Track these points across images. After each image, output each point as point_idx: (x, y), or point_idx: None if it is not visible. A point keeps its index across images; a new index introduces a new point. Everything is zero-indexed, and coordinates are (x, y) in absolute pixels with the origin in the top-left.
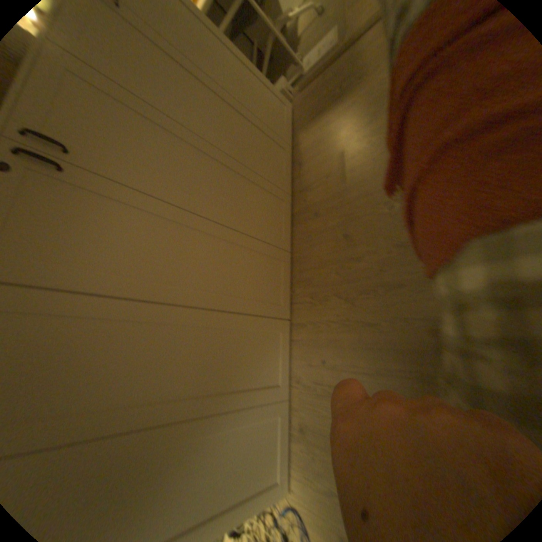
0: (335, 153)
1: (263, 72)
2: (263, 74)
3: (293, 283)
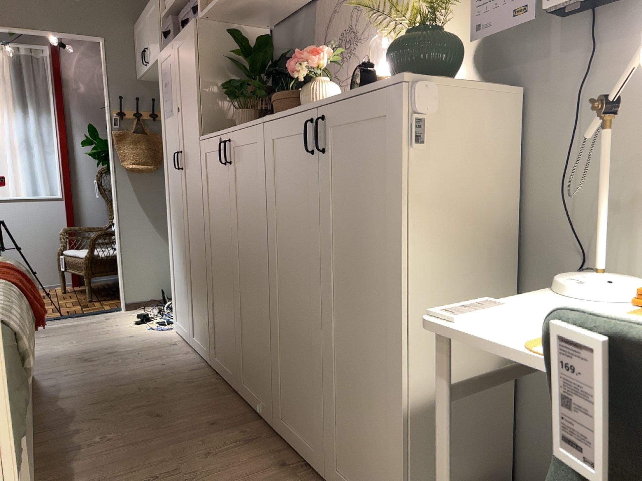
0: (203, 479)
1: (404, 459)
2: (401, 457)
3: (220, 382)
